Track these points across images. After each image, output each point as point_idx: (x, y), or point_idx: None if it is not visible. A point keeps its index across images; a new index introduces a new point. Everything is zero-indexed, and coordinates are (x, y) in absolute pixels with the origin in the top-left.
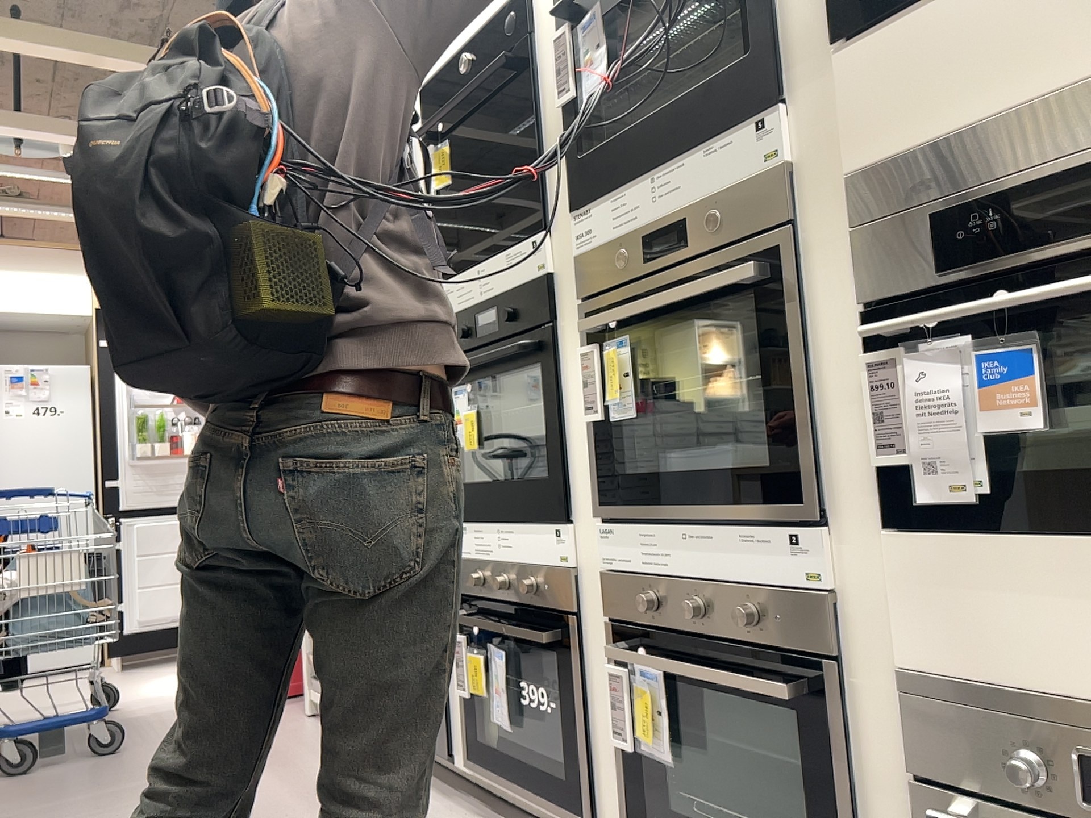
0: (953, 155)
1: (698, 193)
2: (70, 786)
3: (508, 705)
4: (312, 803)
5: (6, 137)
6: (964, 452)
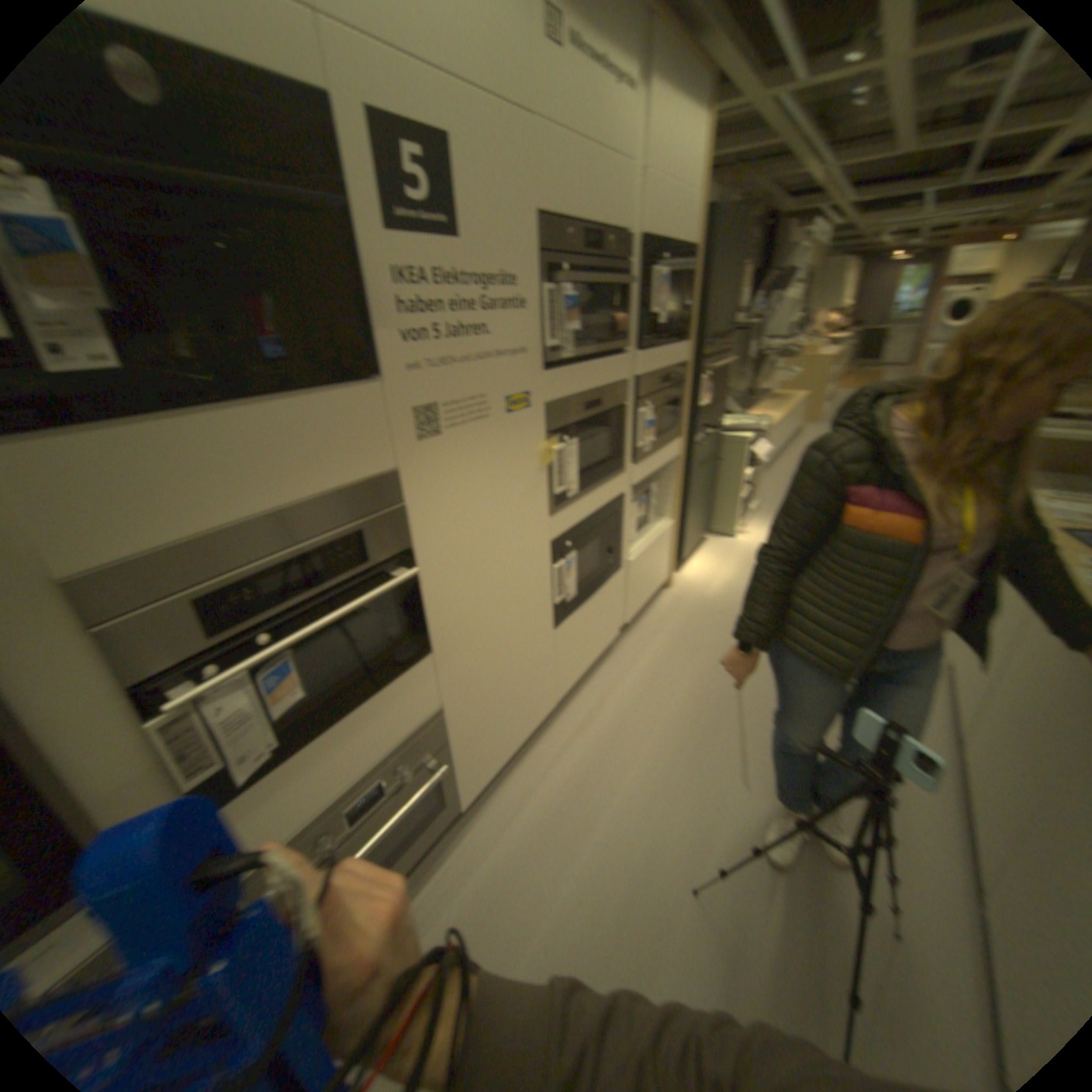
0: (192, 551)
1: None
2: None
3: None
4: None
5: None
6: (252, 738)
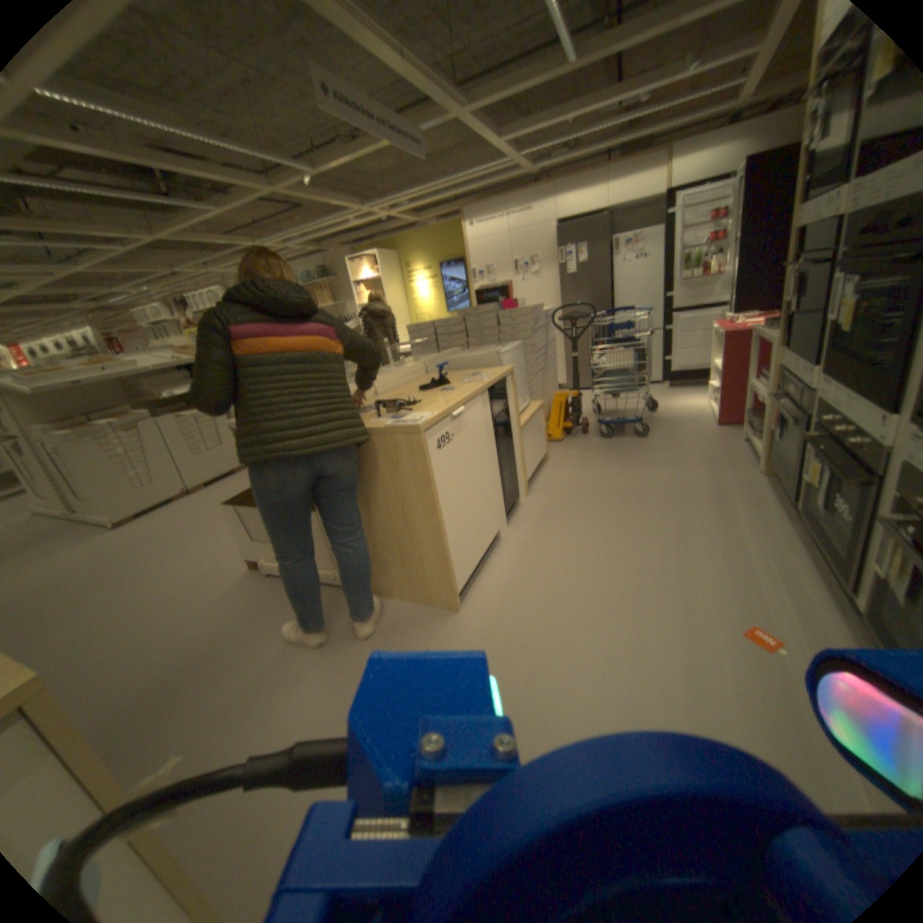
0: None
1: None
2: (621, 448)
3: (834, 496)
4: (714, 495)
5: (611, 98)
6: None
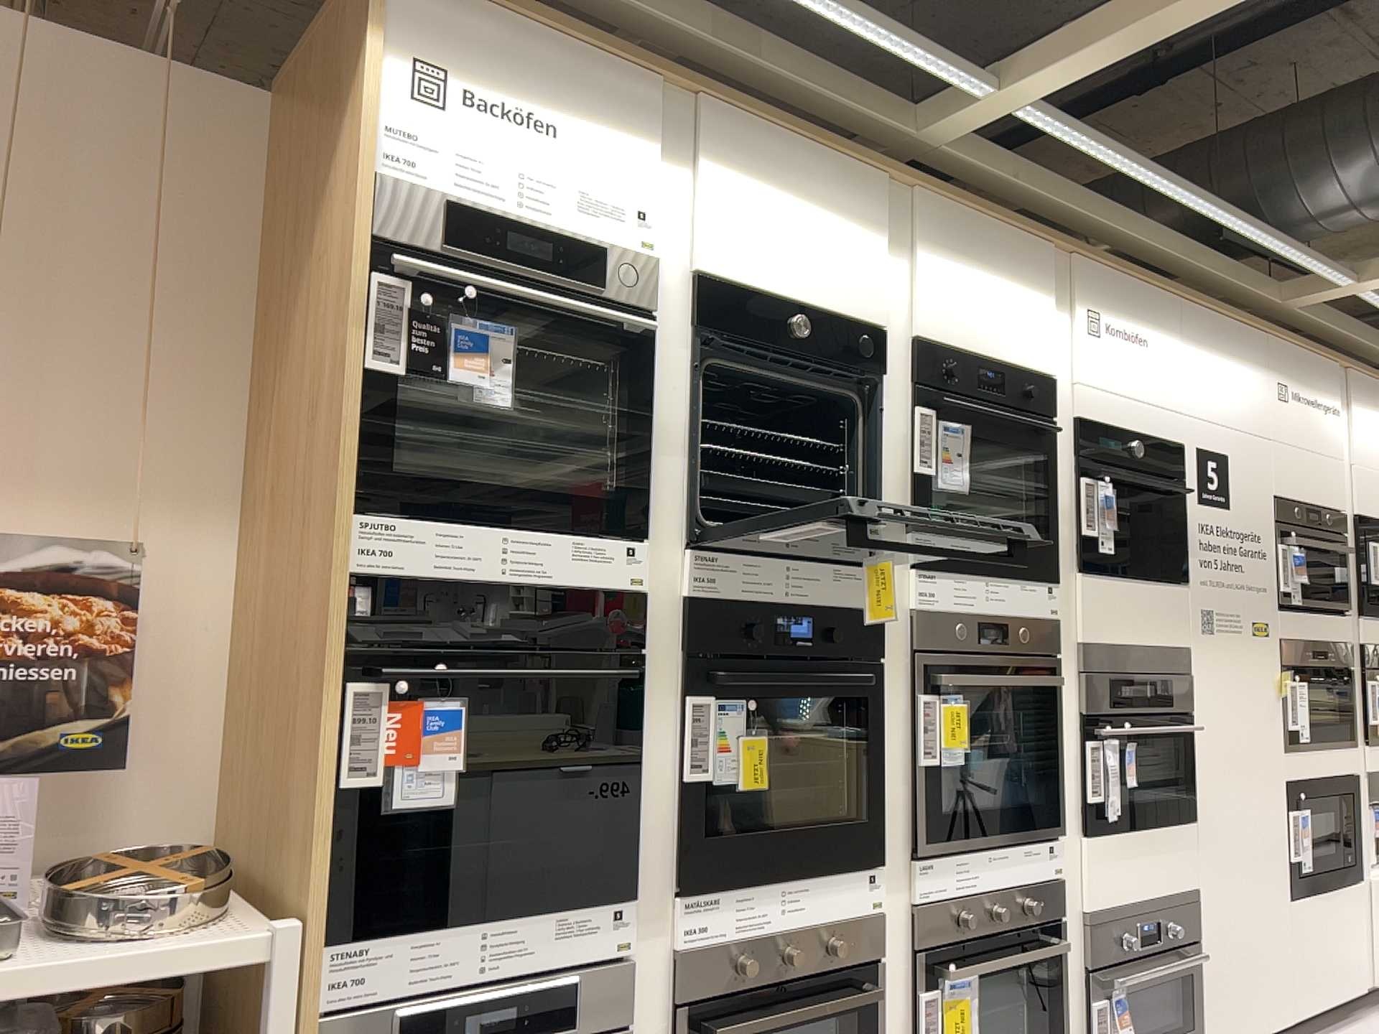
0: (1114, 653)
1: (1016, 612)
2: None
3: None
4: None
5: None
6: (1116, 794)
